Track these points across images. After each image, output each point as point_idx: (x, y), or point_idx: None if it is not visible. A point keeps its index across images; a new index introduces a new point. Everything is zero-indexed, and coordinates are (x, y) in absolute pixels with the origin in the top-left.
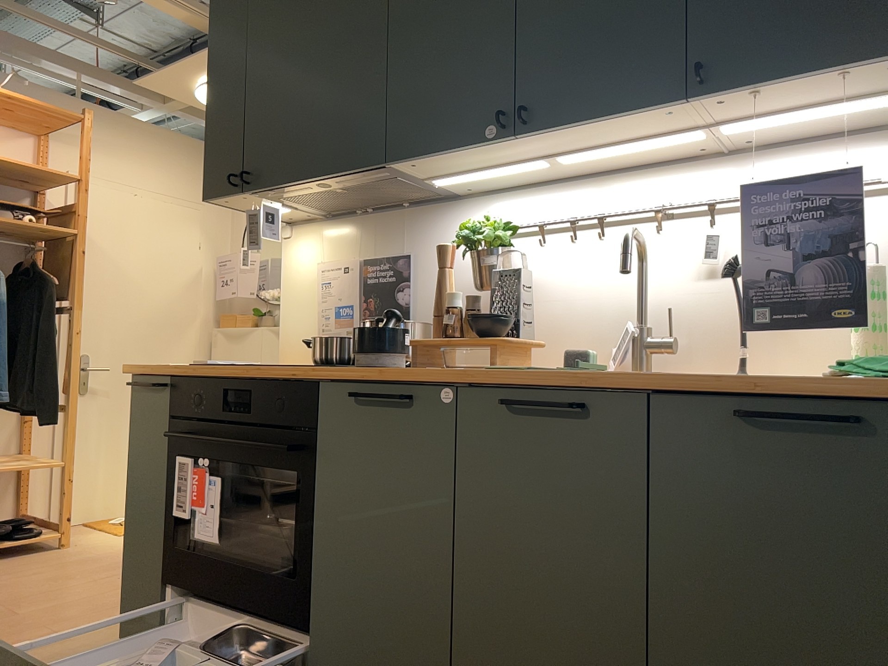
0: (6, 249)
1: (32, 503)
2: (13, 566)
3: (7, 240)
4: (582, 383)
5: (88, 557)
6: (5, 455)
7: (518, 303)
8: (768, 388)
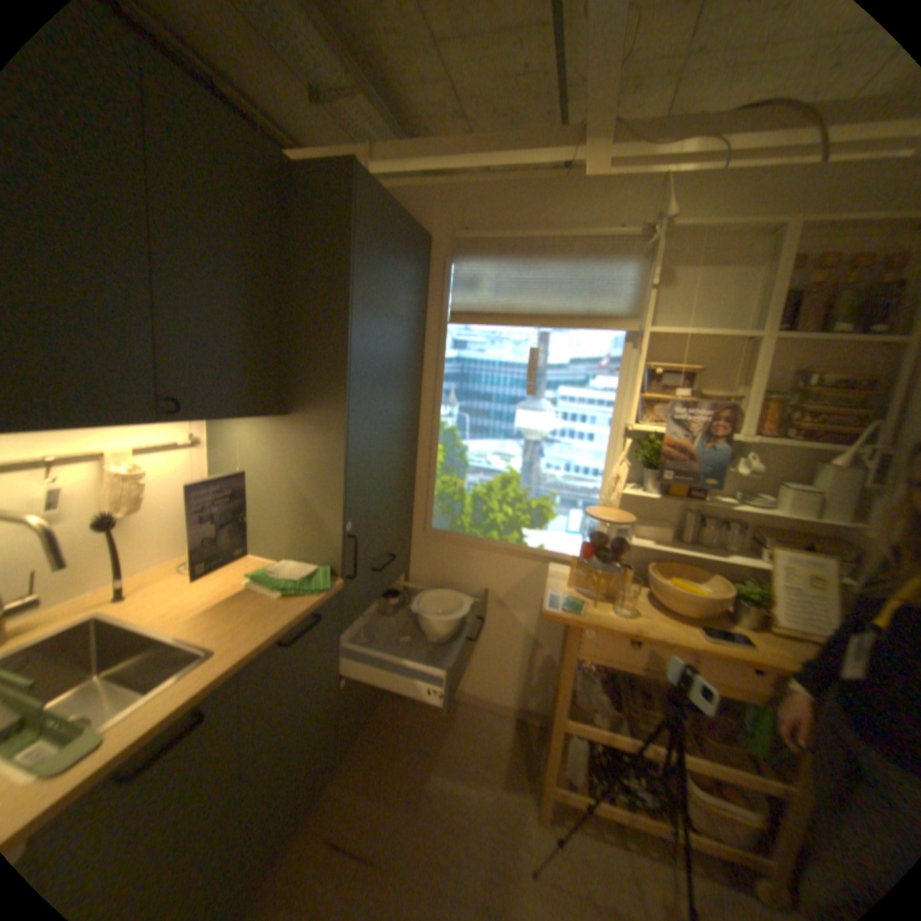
0: None
1: None
2: None
3: None
4: (197, 696)
5: None
6: None
7: None
8: (292, 624)
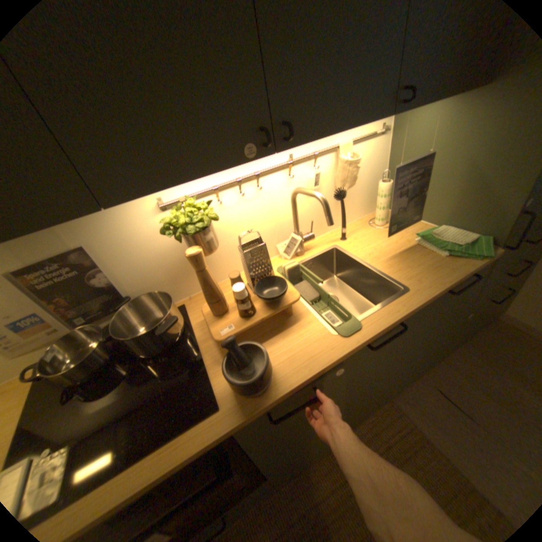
0: None
1: None
2: None
3: None
4: (405, 317)
5: None
6: None
7: (264, 263)
8: (462, 280)
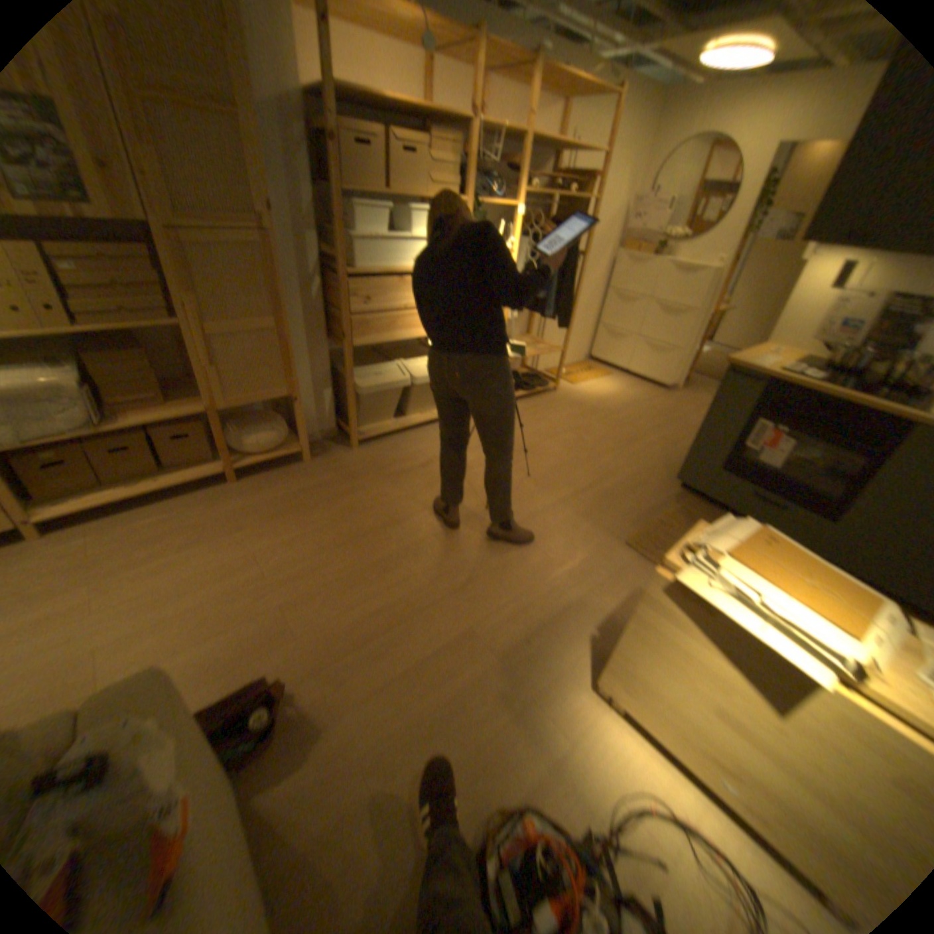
0: (536, 202)
1: (526, 359)
2: (545, 402)
3: (537, 194)
4: None
5: (573, 400)
6: (522, 336)
7: None
8: None
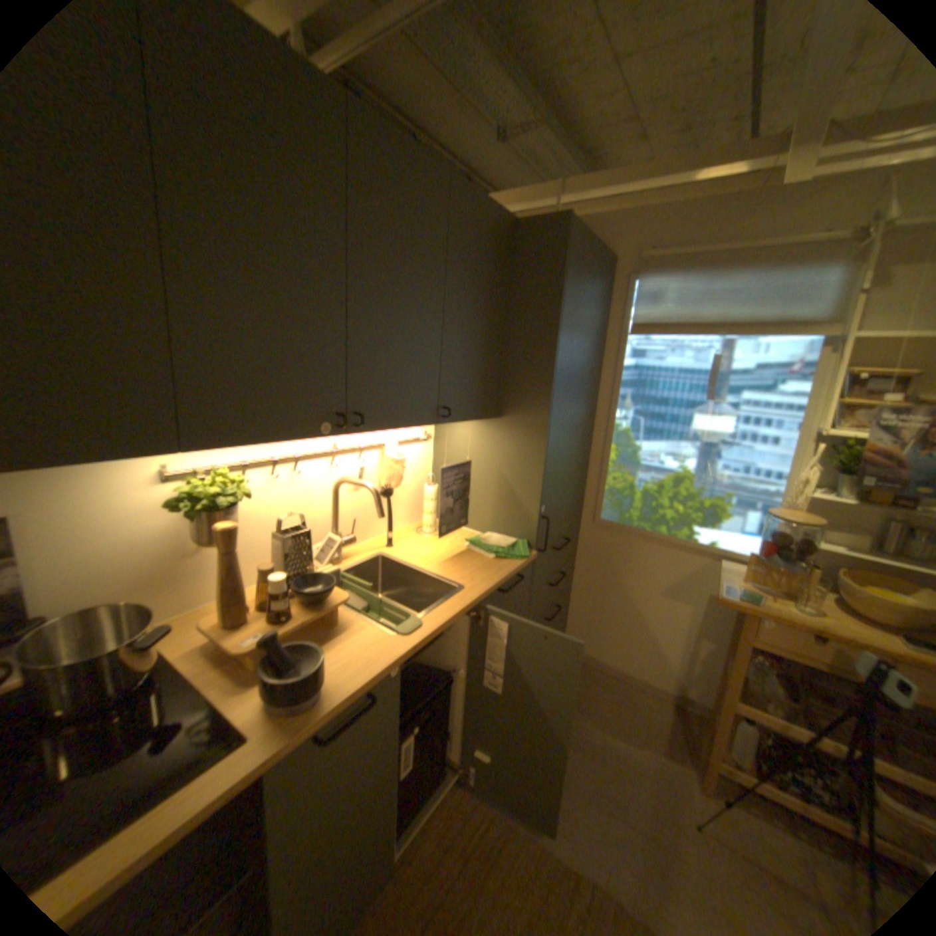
0: None
1: None
2: None
3: None
4: (462, 612)
5: None
6: None
7: (302, 558)
8: (507, 578)
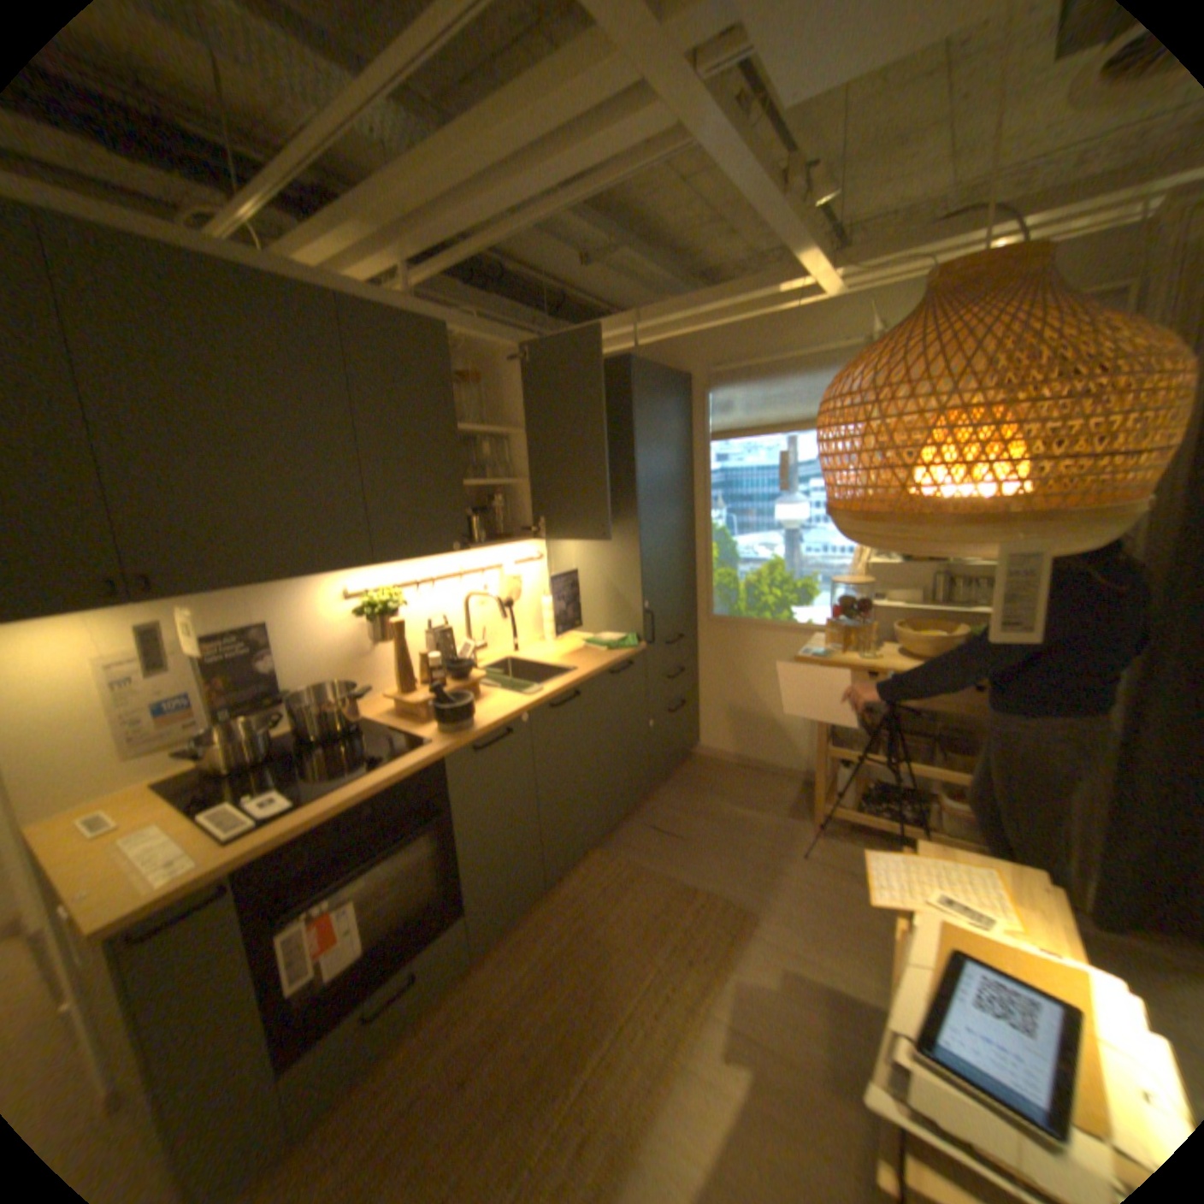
0: None
1: None
2: None
3: None
4: (575, 683)
5: None
6: None
7: (448, 650)
8: (616, 663)
